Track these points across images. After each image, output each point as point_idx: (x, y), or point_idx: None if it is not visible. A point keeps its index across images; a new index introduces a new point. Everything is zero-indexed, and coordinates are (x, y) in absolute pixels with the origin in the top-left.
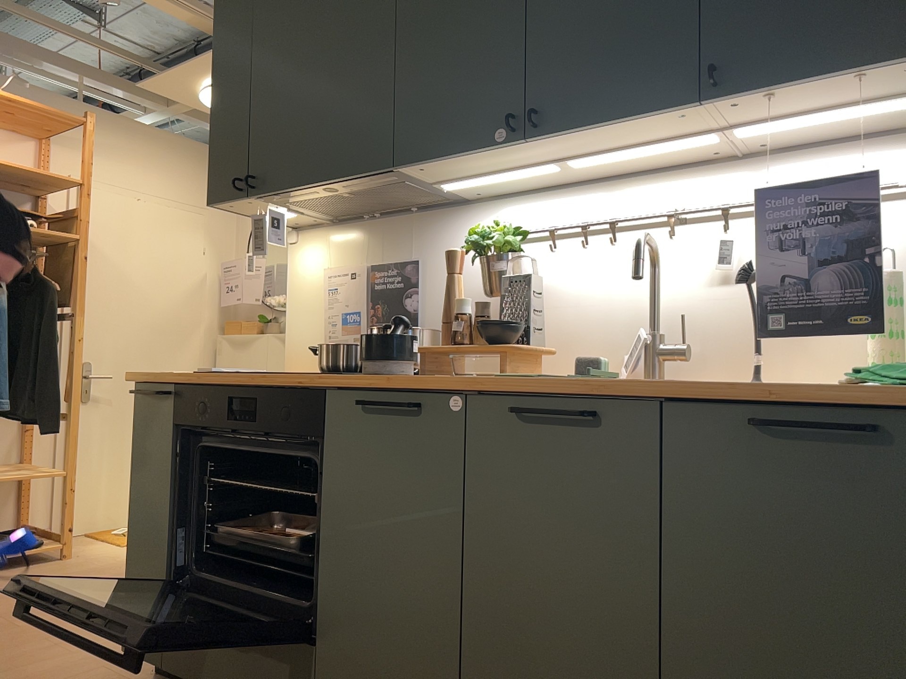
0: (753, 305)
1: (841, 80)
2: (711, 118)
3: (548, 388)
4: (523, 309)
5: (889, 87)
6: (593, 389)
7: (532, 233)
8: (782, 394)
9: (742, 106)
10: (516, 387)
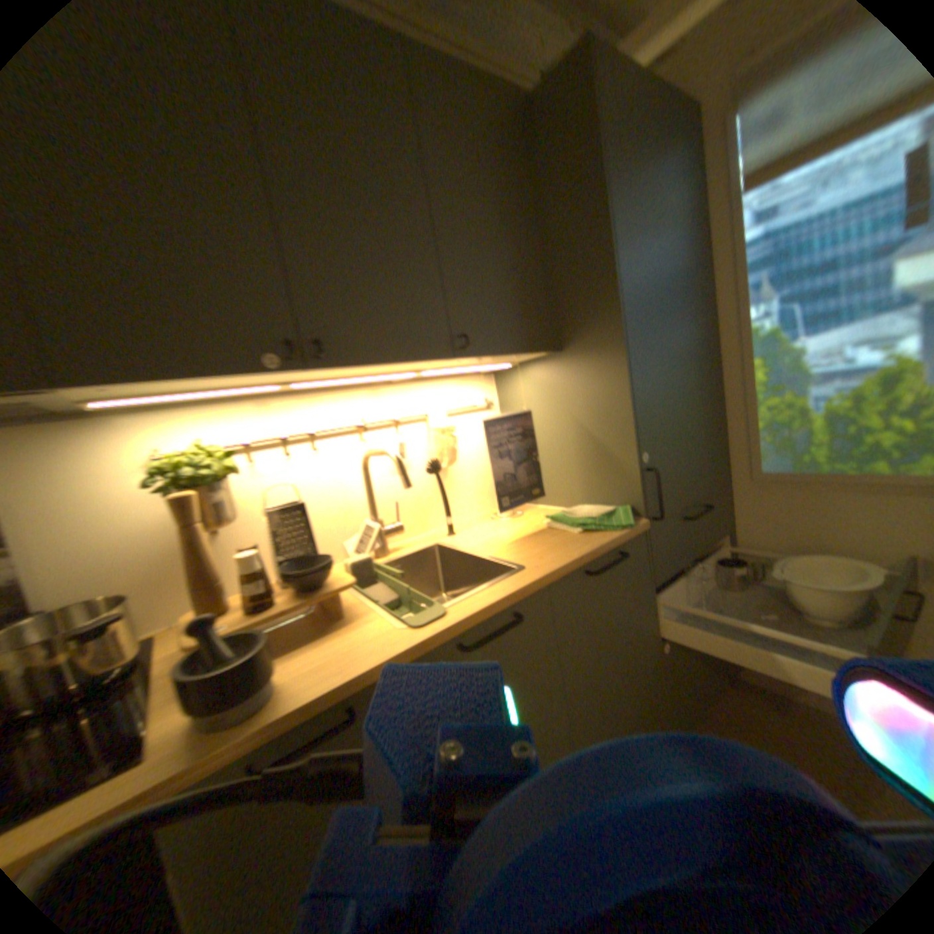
0: (441, 486)
1: (511, 356)
2: (435, 365)
3: (473, 613)
4: (302, 540)
5: (505, 358)
6: (512, 597)
7: (235, 453)
8: (594, 553)
9: (459, 361)
10: (458, 627)
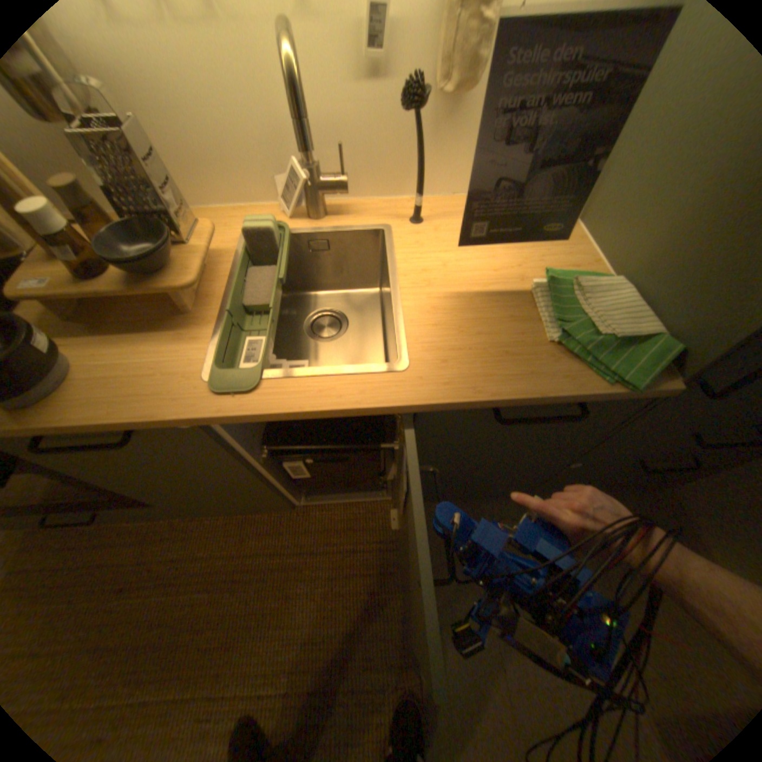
0: (420, 139)
1: None
2: None
3: (288, 405)
4: (138, 192)
5: None
6: (345, 412)
7: None
8: (525, 402)
9: None
10: (253, 419)
